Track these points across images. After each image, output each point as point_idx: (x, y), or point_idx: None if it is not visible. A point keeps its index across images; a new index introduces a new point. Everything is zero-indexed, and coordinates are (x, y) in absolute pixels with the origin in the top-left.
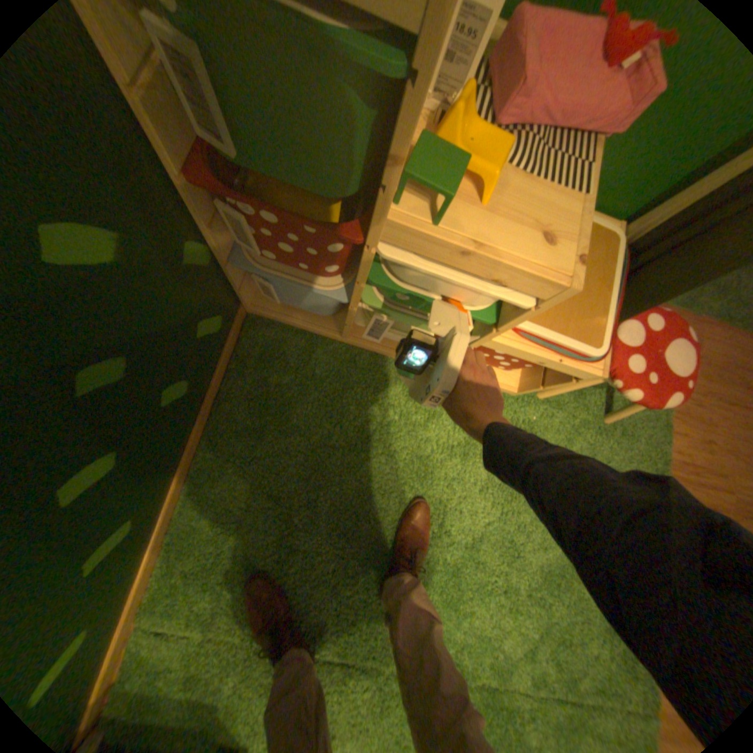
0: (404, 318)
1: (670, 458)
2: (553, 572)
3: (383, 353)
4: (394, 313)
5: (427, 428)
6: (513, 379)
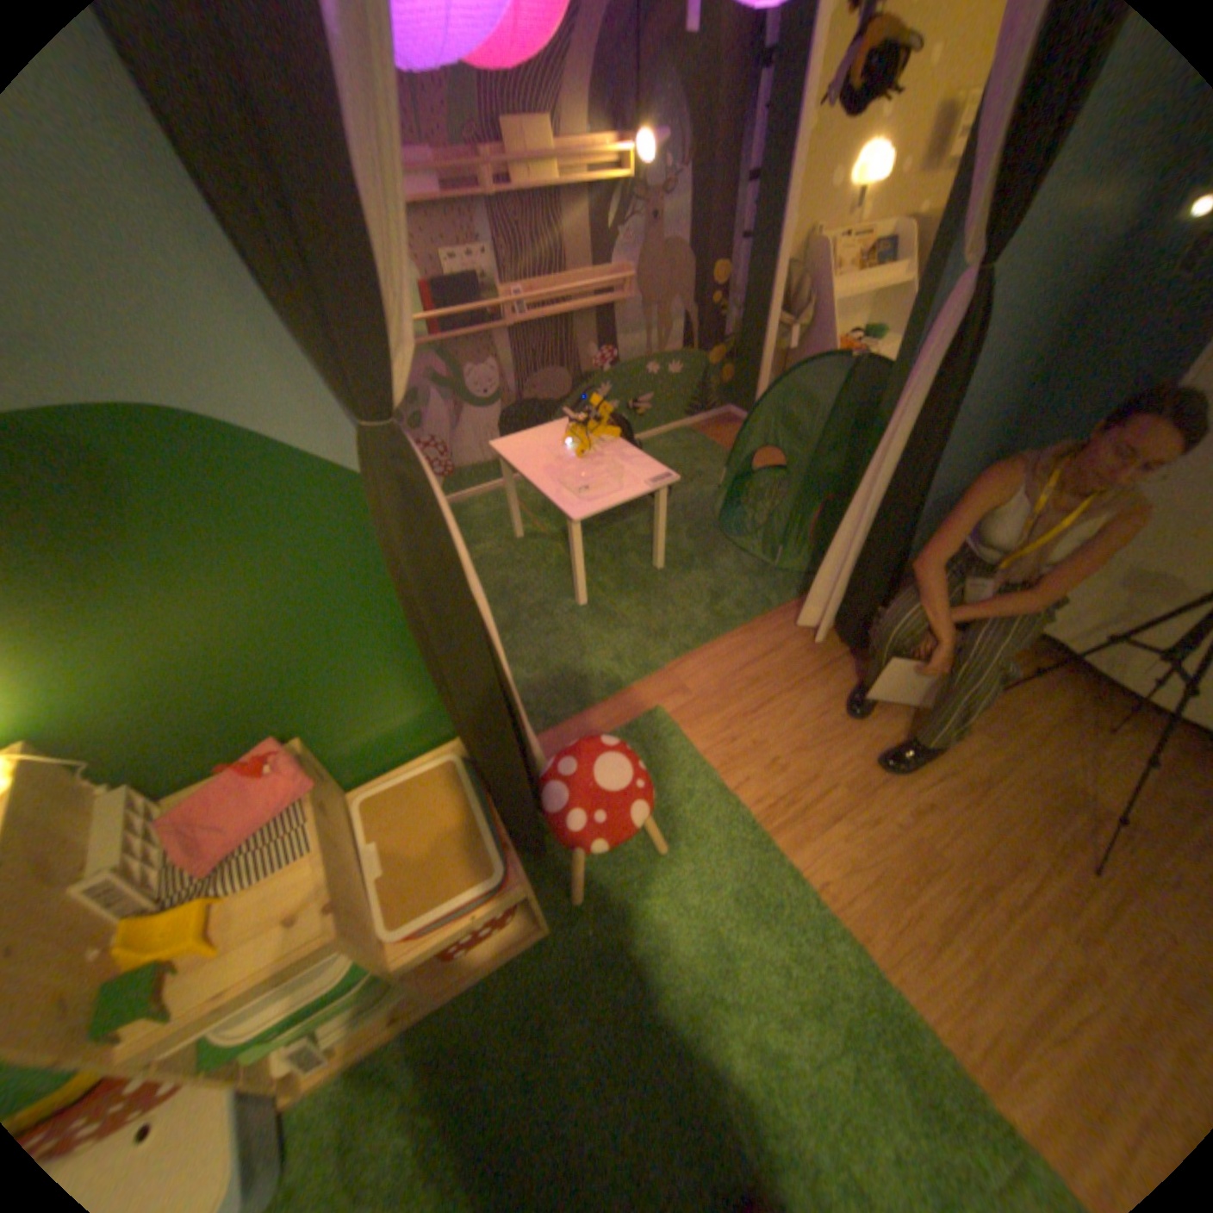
0: (318, 1020)
1: (754, 816)
2: (754, 1099)
3: (365, 1052)
4: (302, 1027)
5: (478, 1088)
6: (516, 928)
